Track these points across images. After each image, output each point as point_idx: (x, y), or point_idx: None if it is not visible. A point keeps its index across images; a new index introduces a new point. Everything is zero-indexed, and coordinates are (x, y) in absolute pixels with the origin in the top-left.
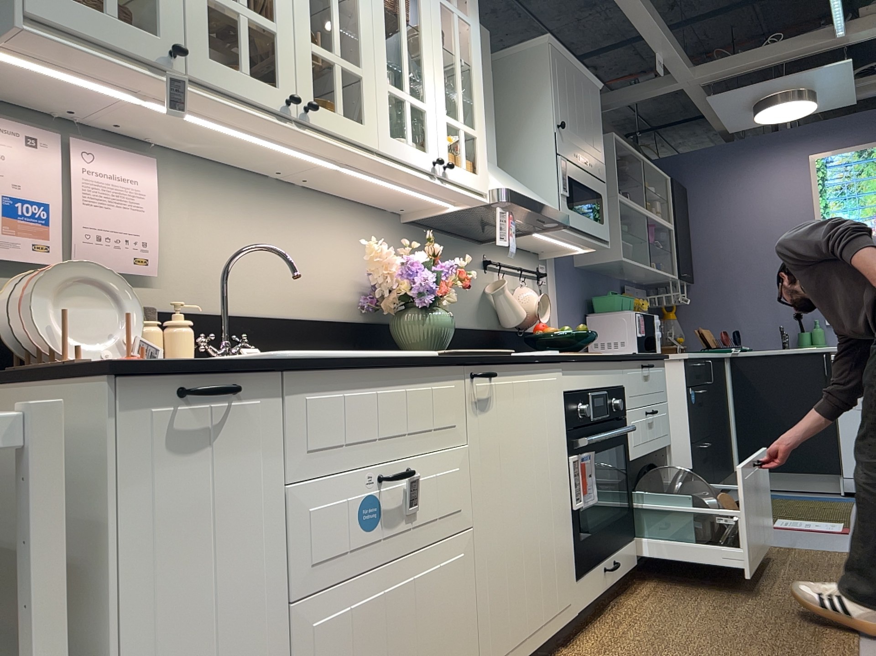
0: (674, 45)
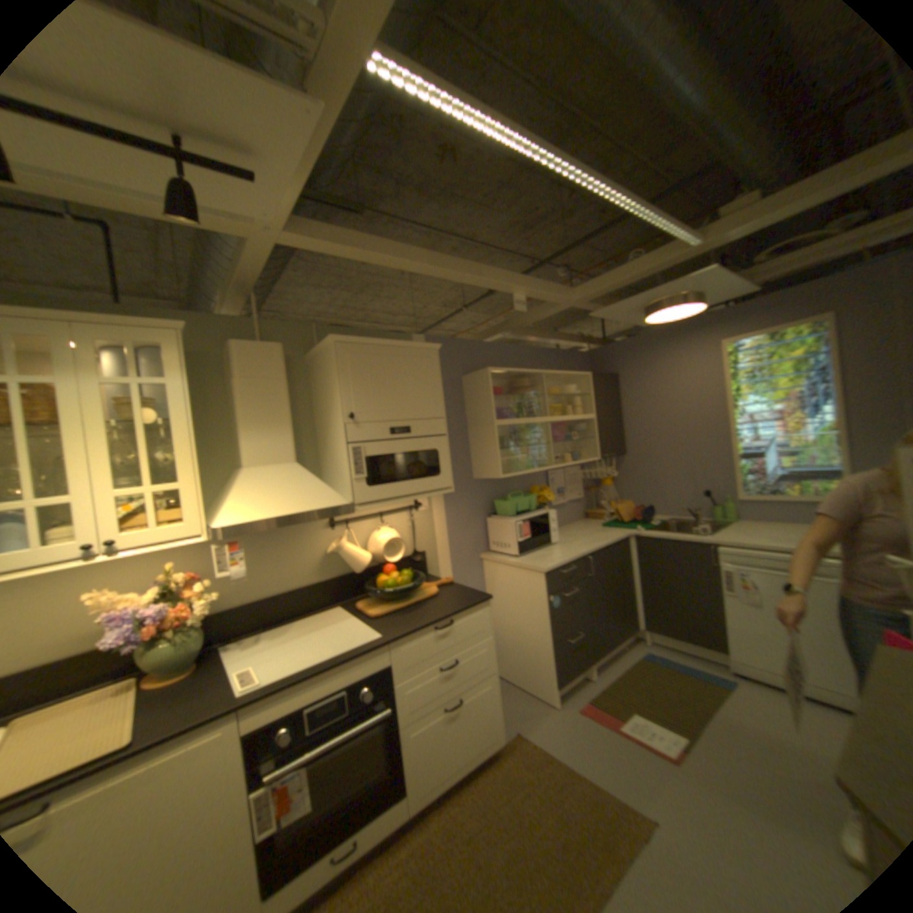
0: (527, 282)
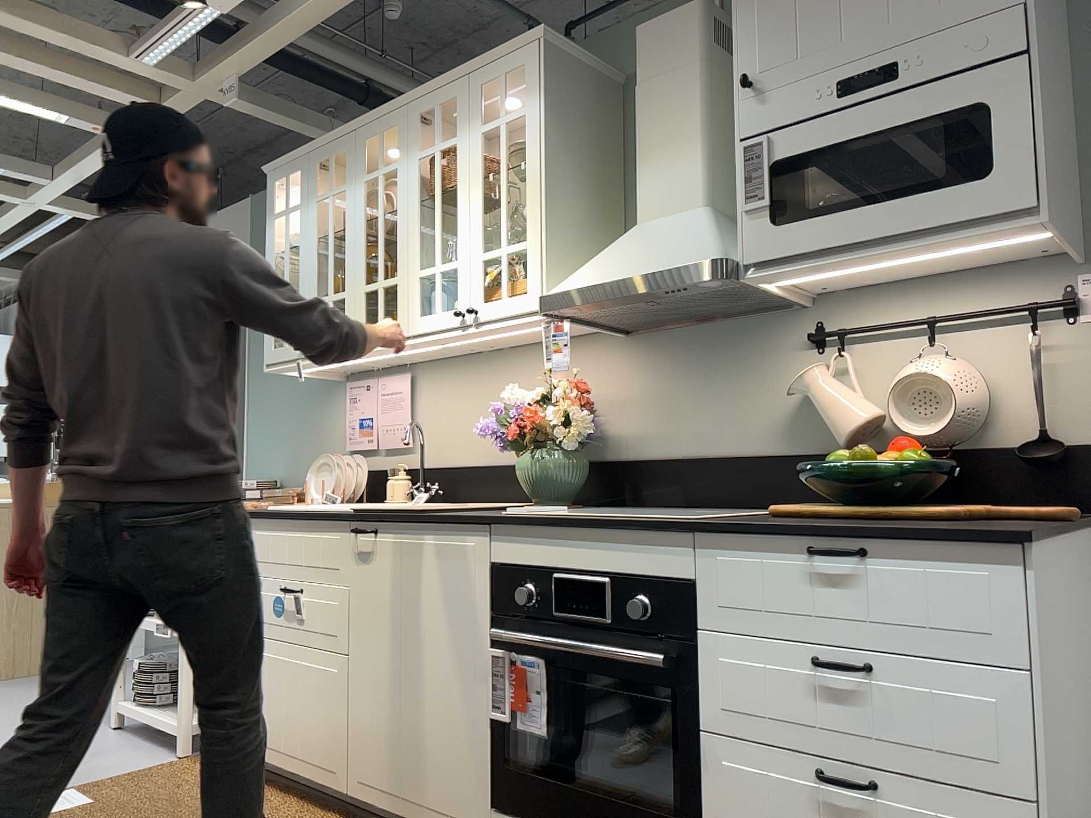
0: None
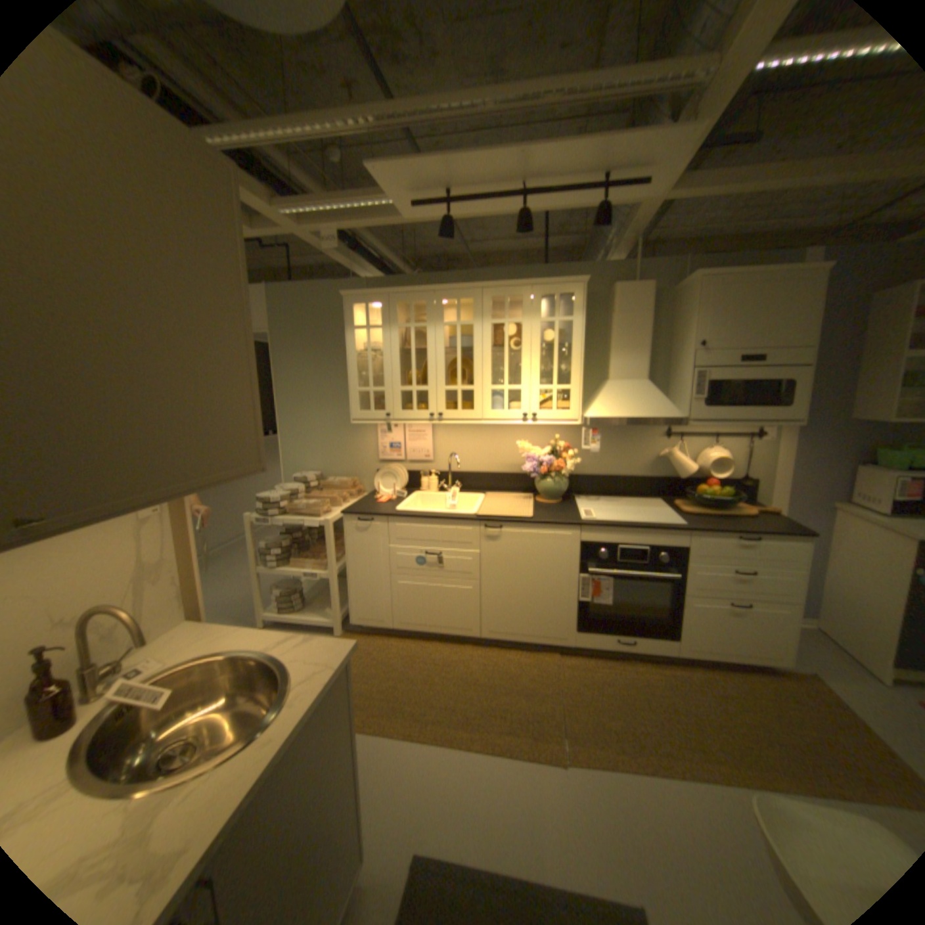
0: None
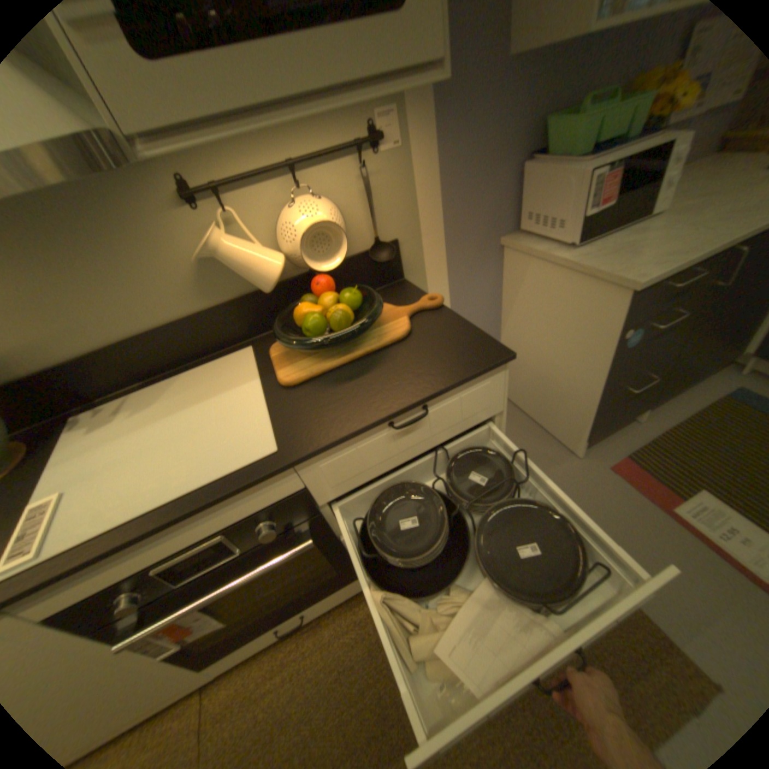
0: None
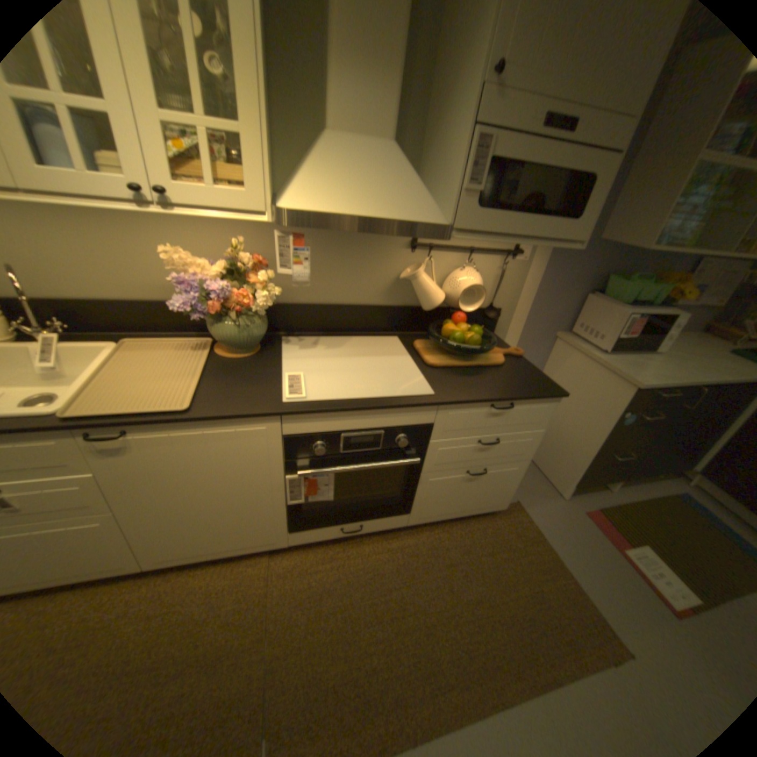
0: None
